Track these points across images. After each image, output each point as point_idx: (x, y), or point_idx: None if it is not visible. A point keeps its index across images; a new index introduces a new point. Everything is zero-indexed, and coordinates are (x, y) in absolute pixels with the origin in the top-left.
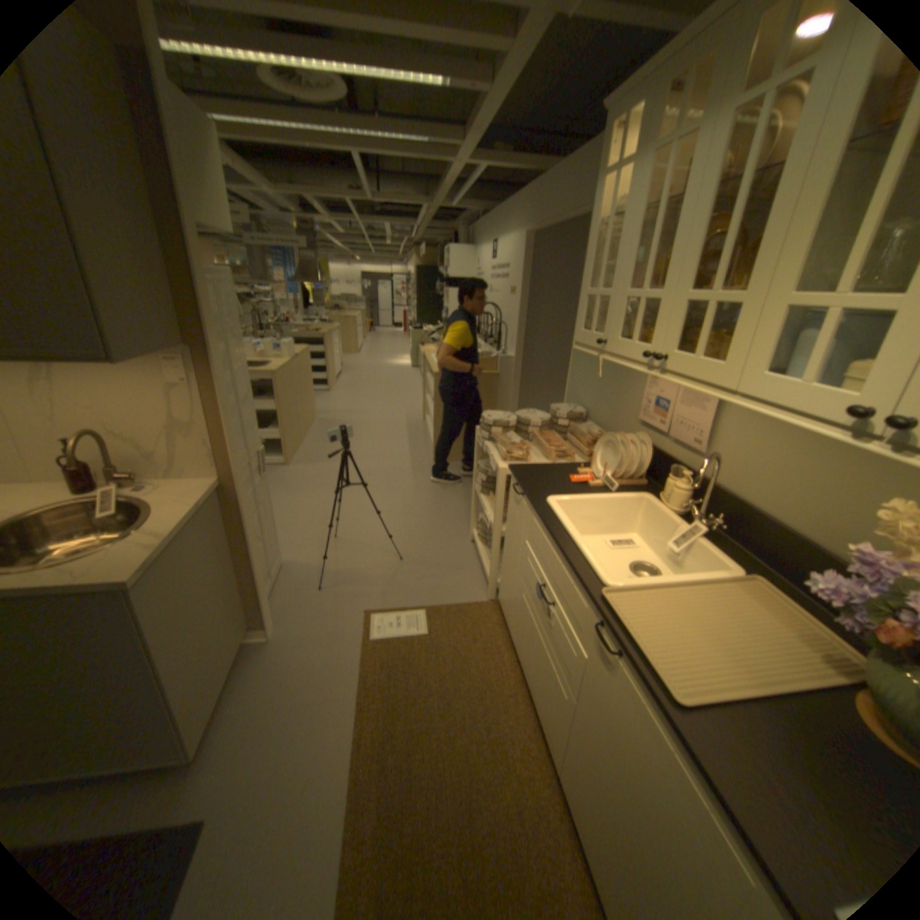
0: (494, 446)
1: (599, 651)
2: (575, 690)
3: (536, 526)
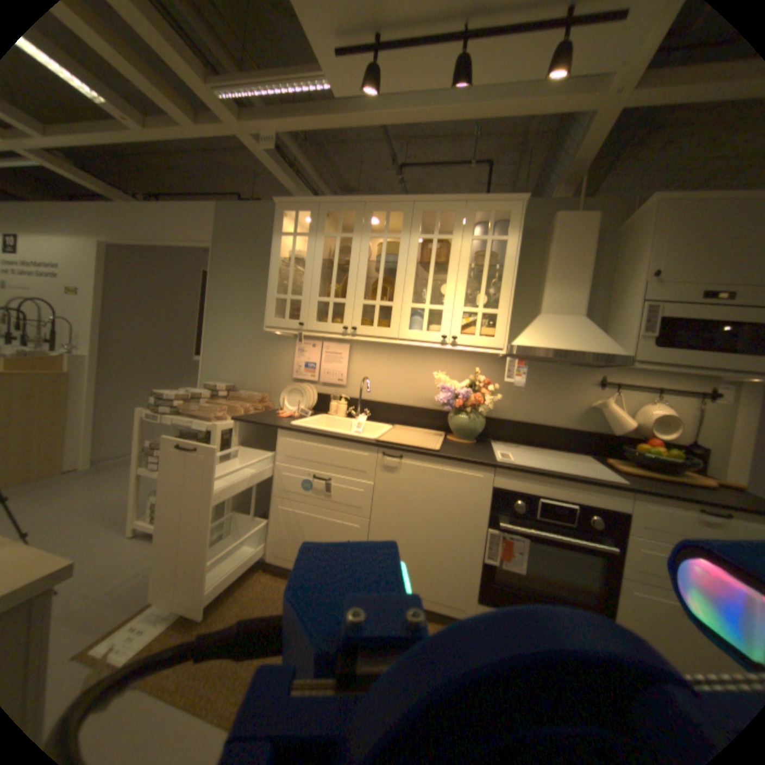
0: (174, 416)
1: (381, 470)
2: (363, 513)
3: (287, 442)
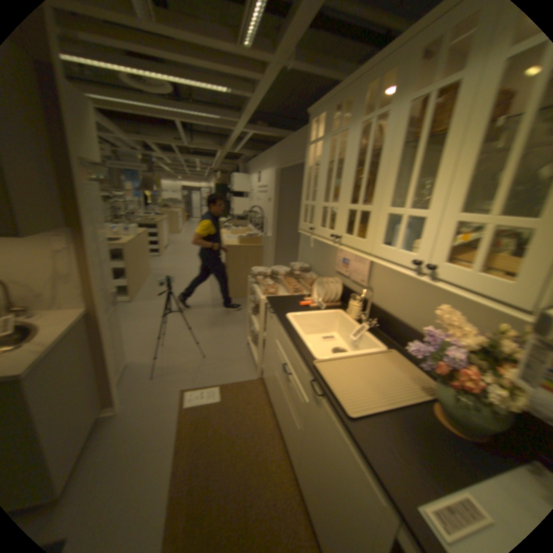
0: (257, 287)
1: (312, 396)
2: (302, 422)
3: (279, 330)
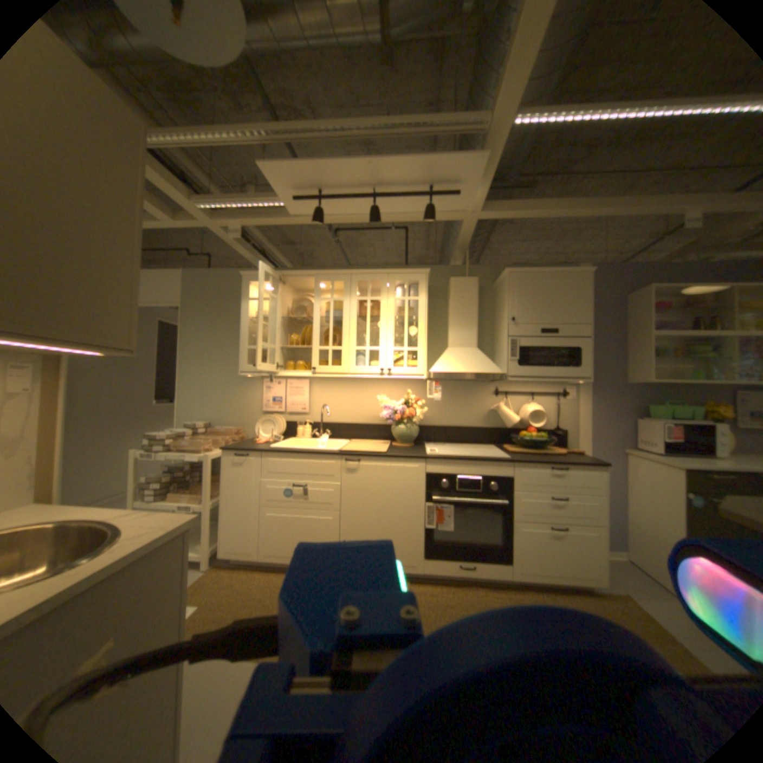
0: (165, 453)
1: (344, 472)
2: (334, 507)
3: (269, 462)
